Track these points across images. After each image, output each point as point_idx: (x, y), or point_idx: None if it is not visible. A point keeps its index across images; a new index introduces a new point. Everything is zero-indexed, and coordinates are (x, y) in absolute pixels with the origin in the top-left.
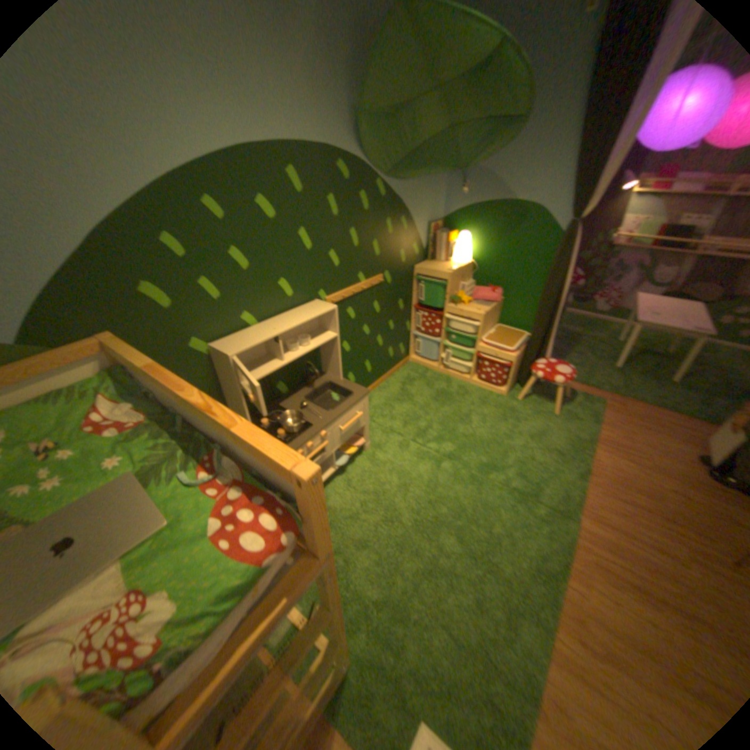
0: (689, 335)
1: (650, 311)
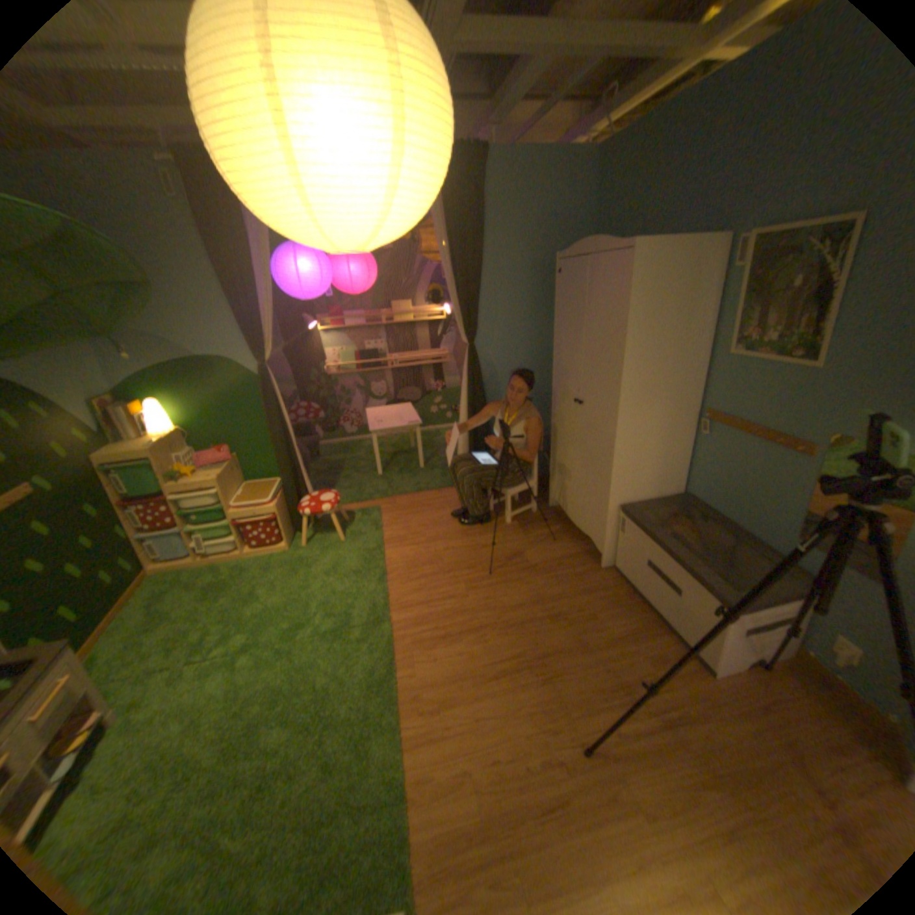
0: (408, 429)
1: (376, 421)
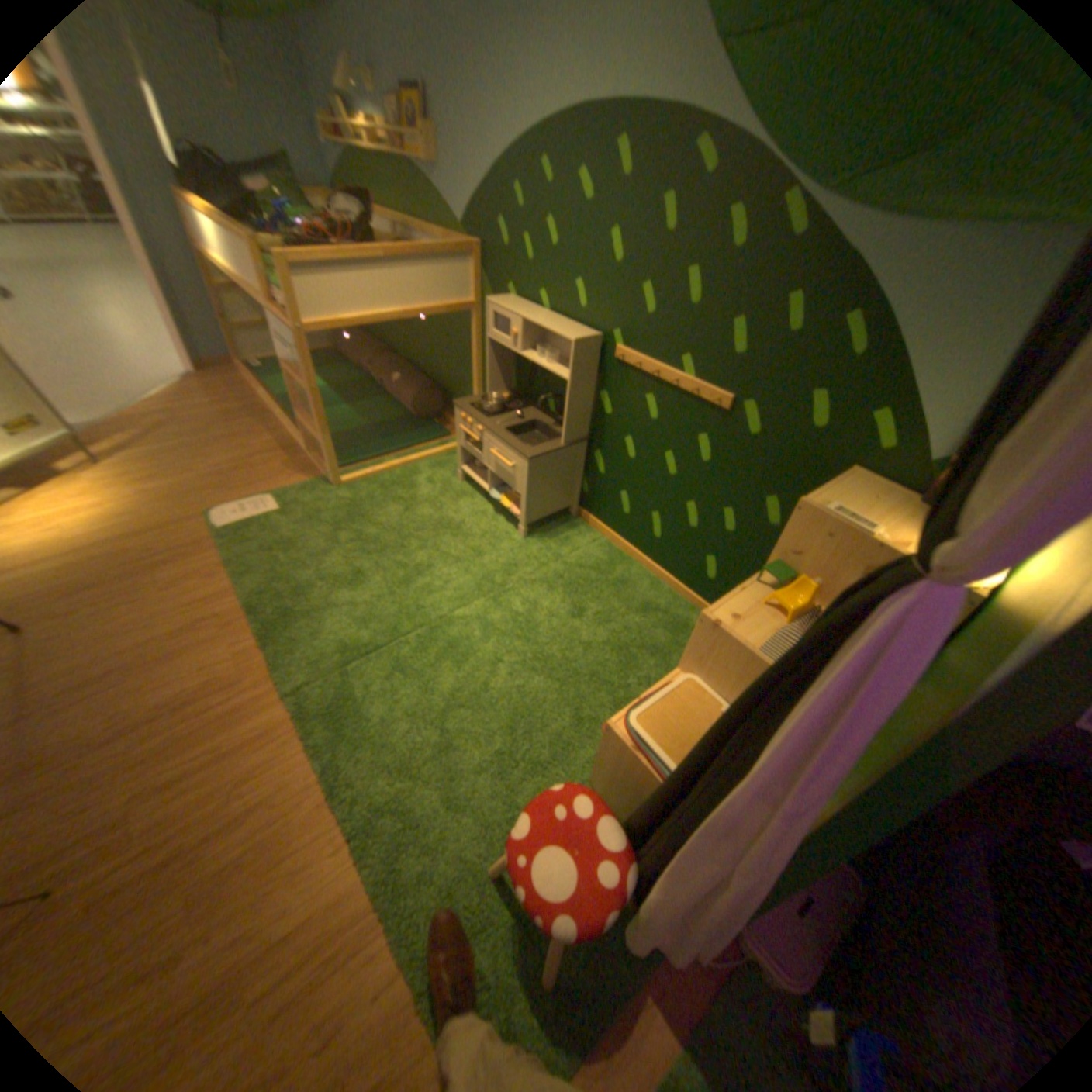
0: None
1: None
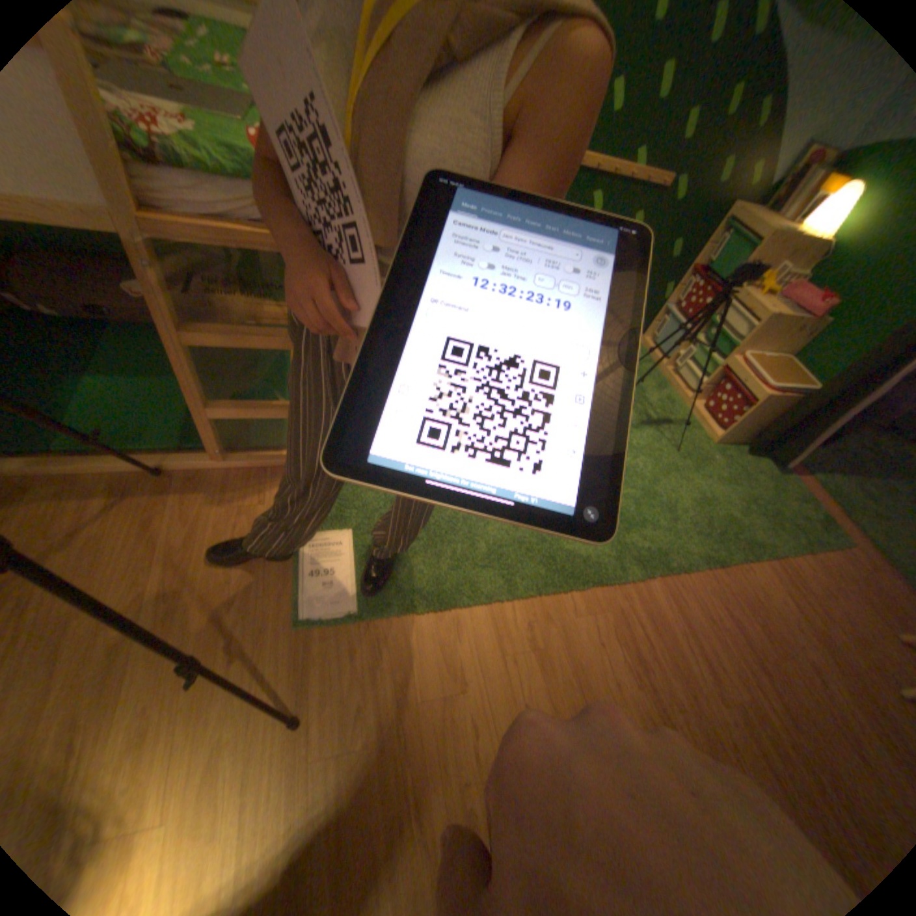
0: None
1: None
